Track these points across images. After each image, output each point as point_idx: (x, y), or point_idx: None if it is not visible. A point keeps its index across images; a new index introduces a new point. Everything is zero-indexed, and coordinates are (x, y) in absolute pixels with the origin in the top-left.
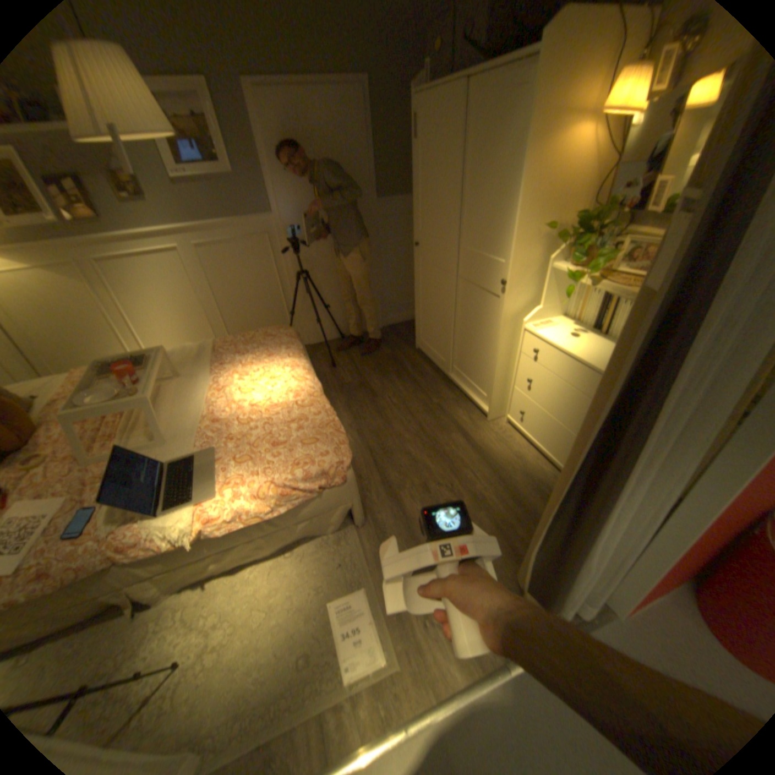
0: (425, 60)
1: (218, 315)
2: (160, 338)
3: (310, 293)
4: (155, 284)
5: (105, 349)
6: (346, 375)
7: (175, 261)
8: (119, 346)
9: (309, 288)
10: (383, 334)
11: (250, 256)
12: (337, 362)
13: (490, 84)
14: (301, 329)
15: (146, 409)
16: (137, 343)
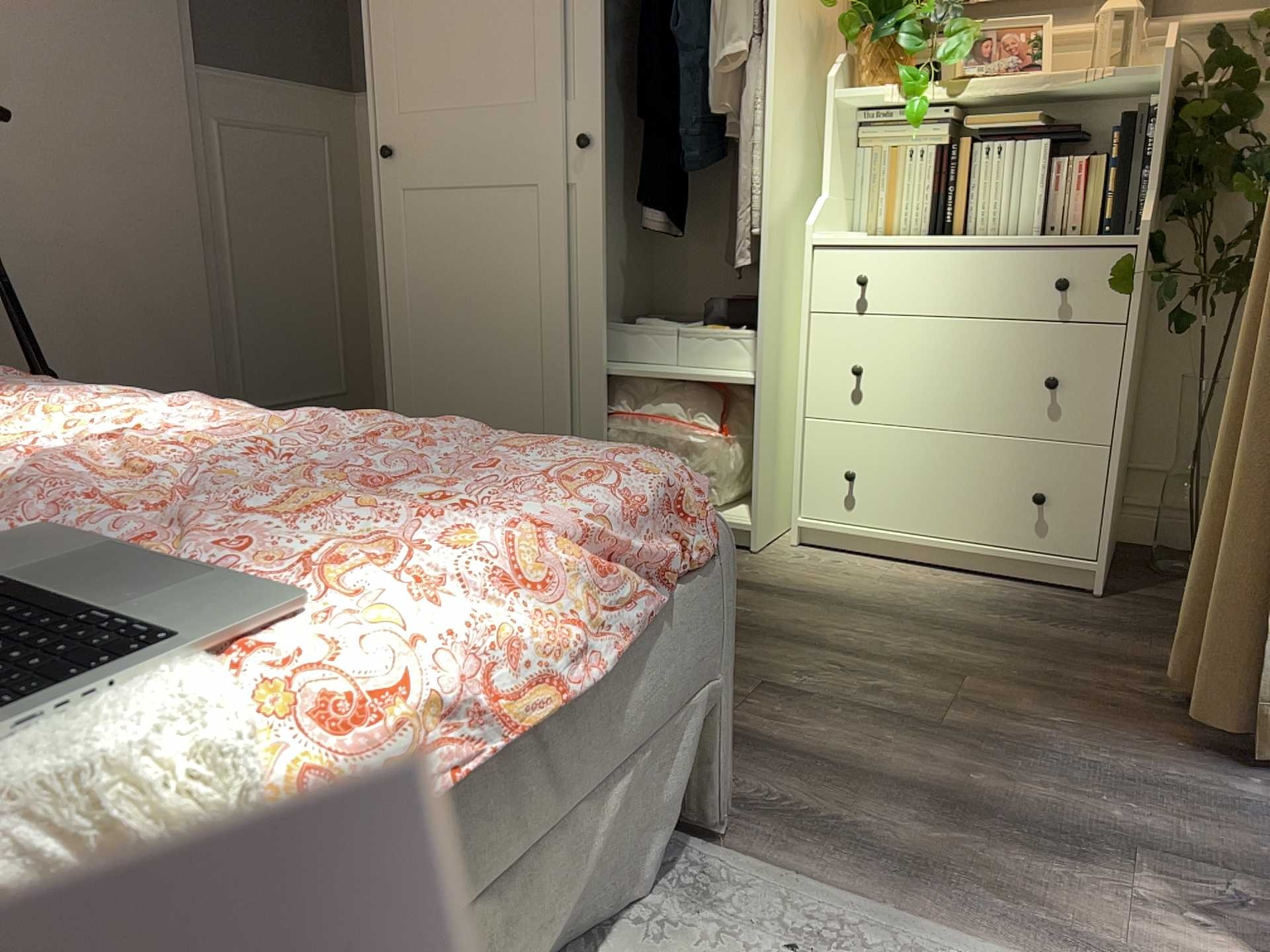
0: None
1: None
2: None
3: None
4: None
5: None
6: None
7: None
8: None
9: None
10: None
11: None
12: None
13: None
14: None
15: None
16: None
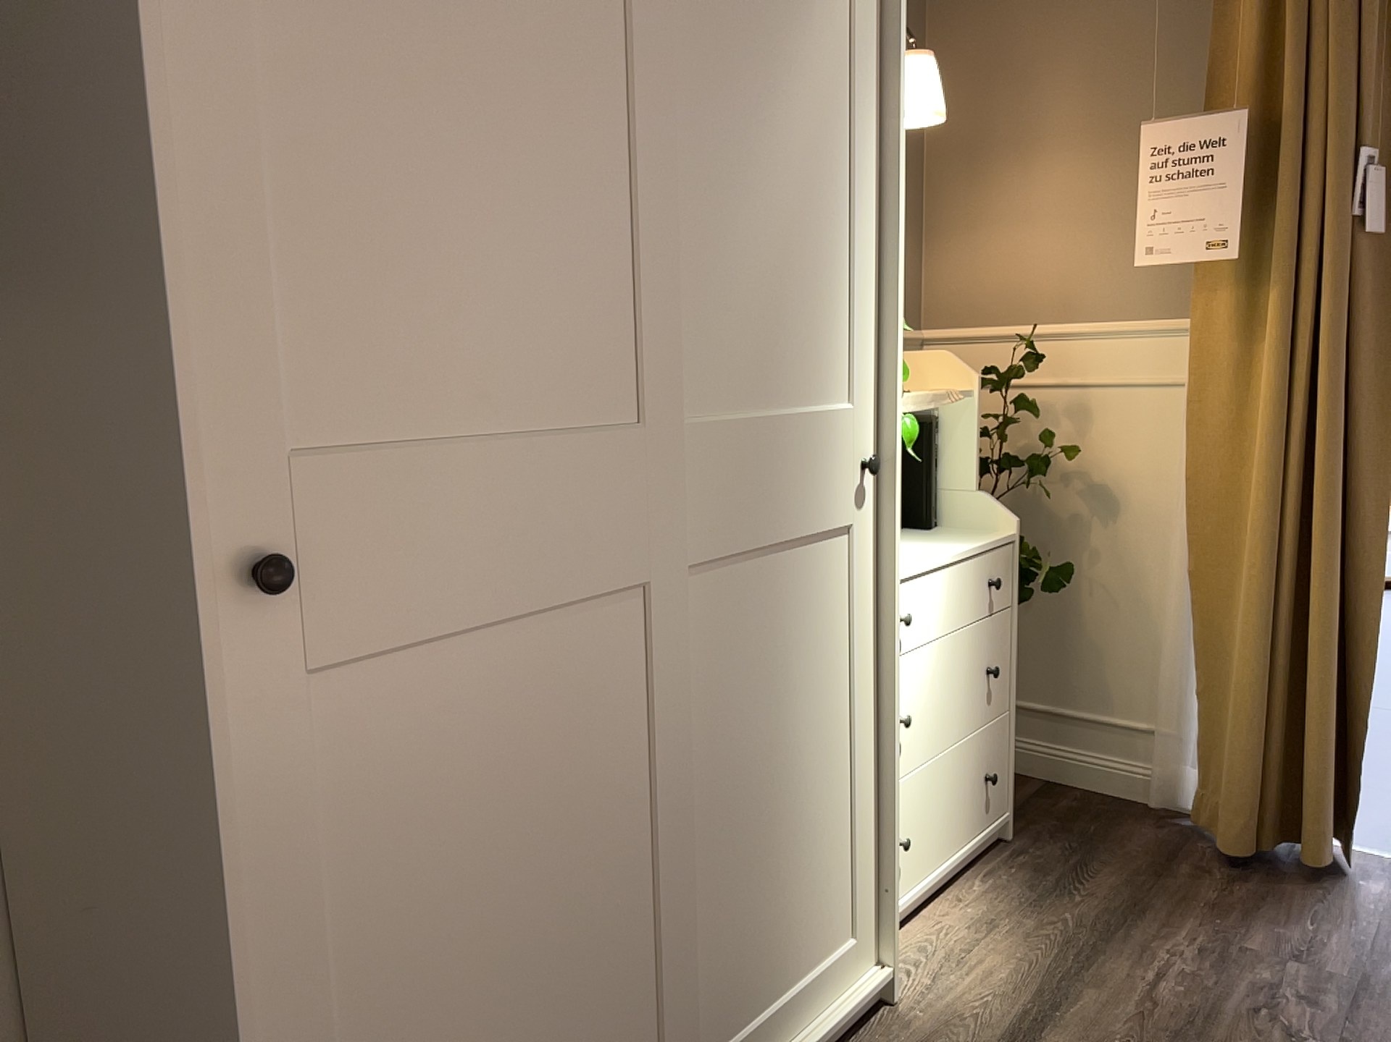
0: None
1: None
2: None
3: None
4: None
5: None
6: None
7: None
8: None
9: None
10: None
11: None
12: None
13: None
14: None
15: None
16: None
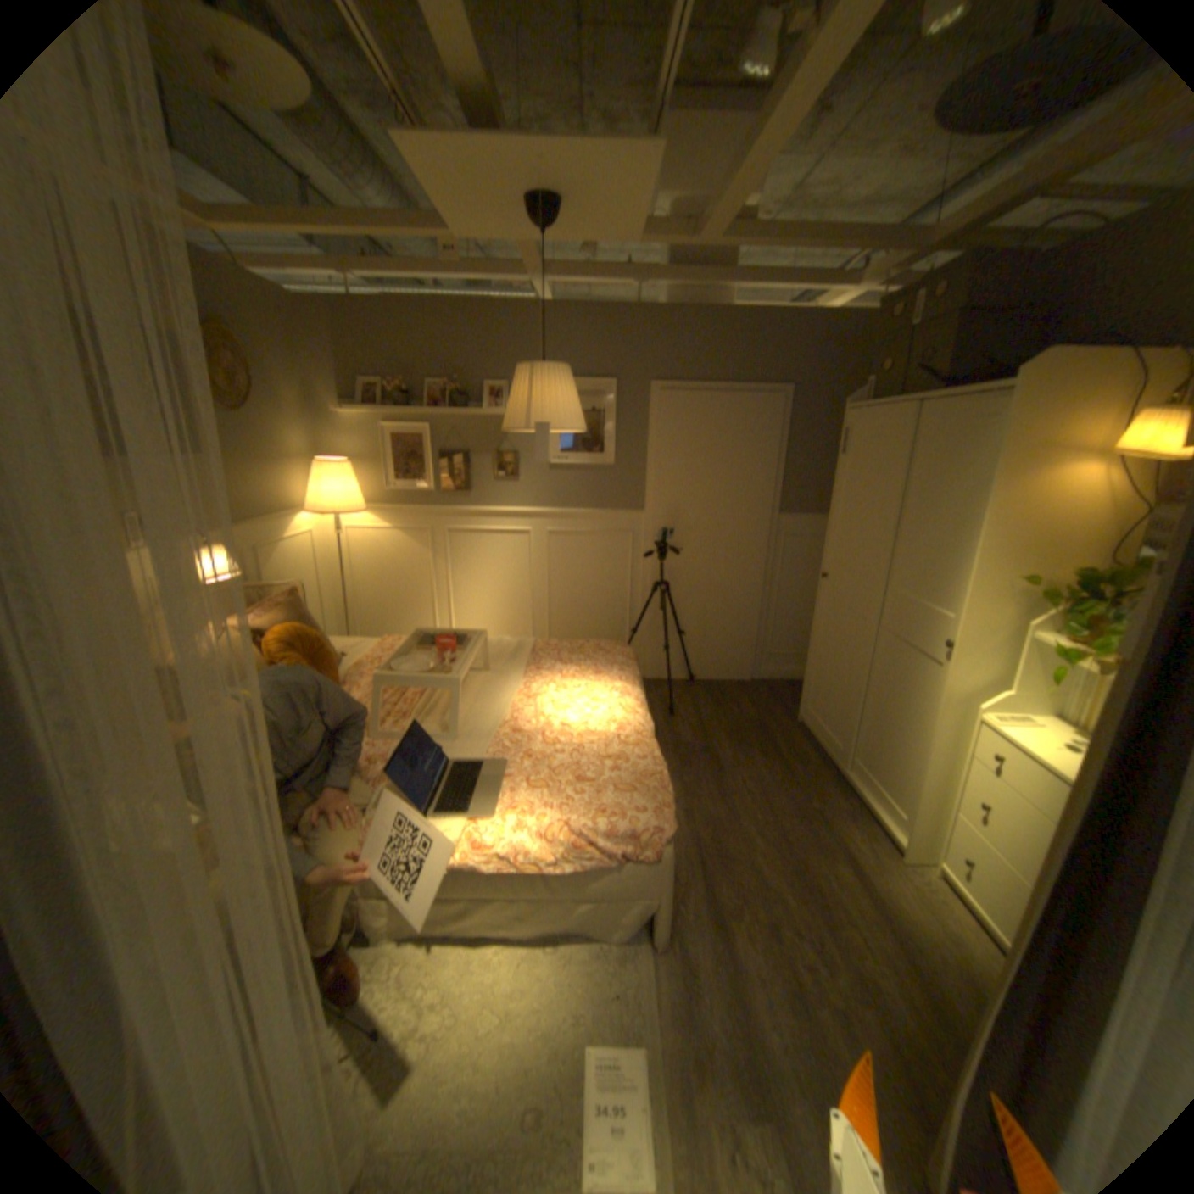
0: (871, 373)
1: (545, 613)
2: (474, 624)
3: (662, 611)
4: (493, 565)
5: (417, 623)
6: (685, 730)
7: (522, 544)
8: (431, 624)
9: (663, 604)
10: (751, 688)
11: (604, 553)
12: (676, 709)
13: (950, 409)
14: (639, 654)
15: (454, 691)
16: (450, 624)
